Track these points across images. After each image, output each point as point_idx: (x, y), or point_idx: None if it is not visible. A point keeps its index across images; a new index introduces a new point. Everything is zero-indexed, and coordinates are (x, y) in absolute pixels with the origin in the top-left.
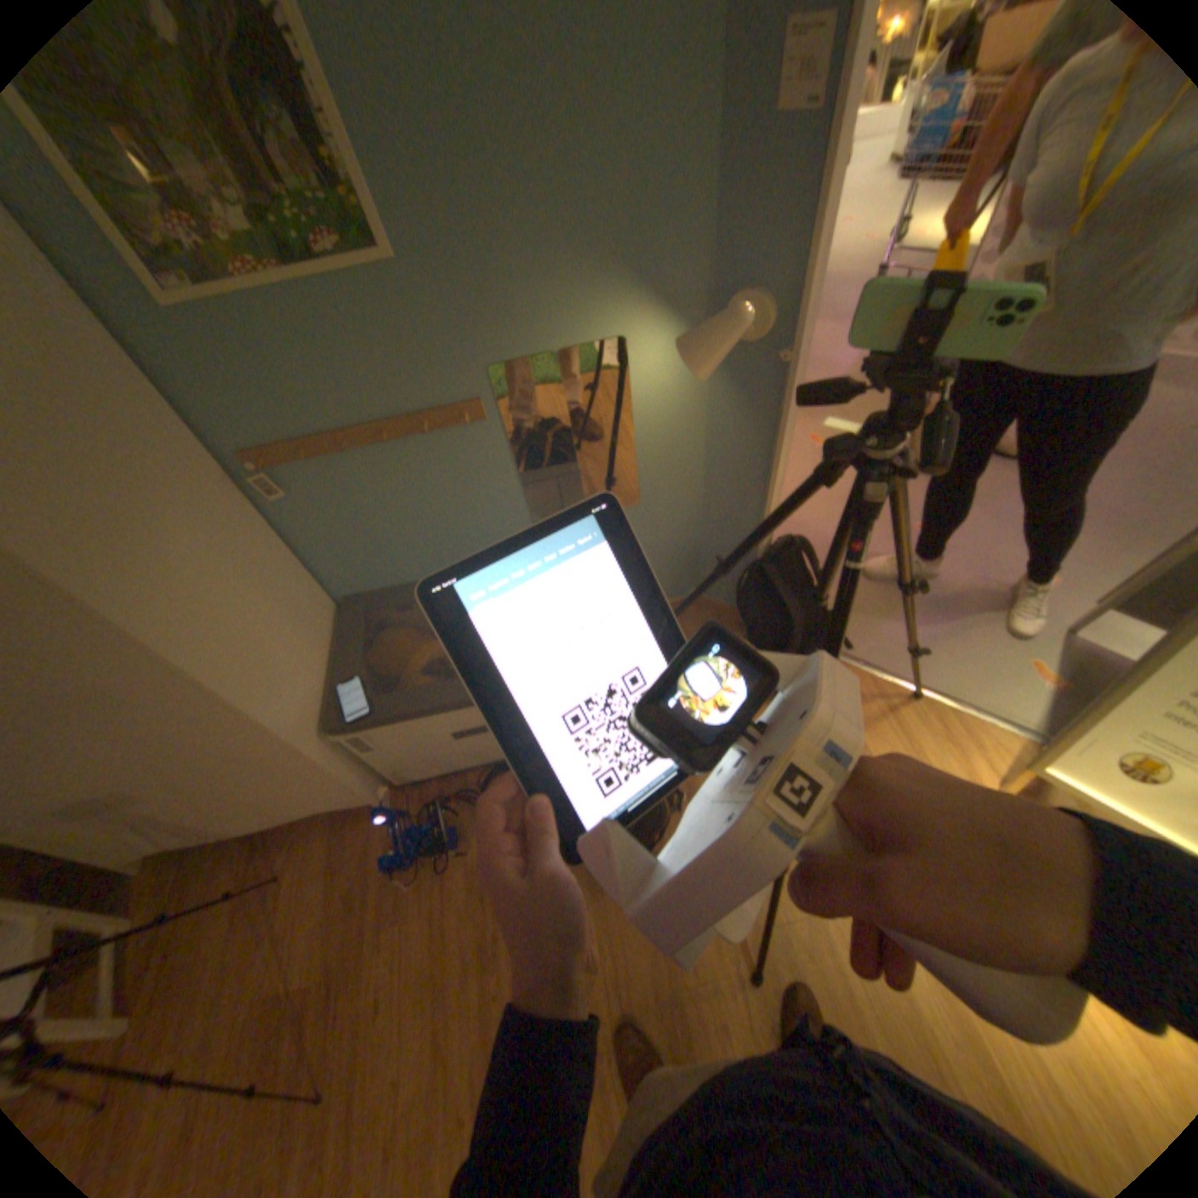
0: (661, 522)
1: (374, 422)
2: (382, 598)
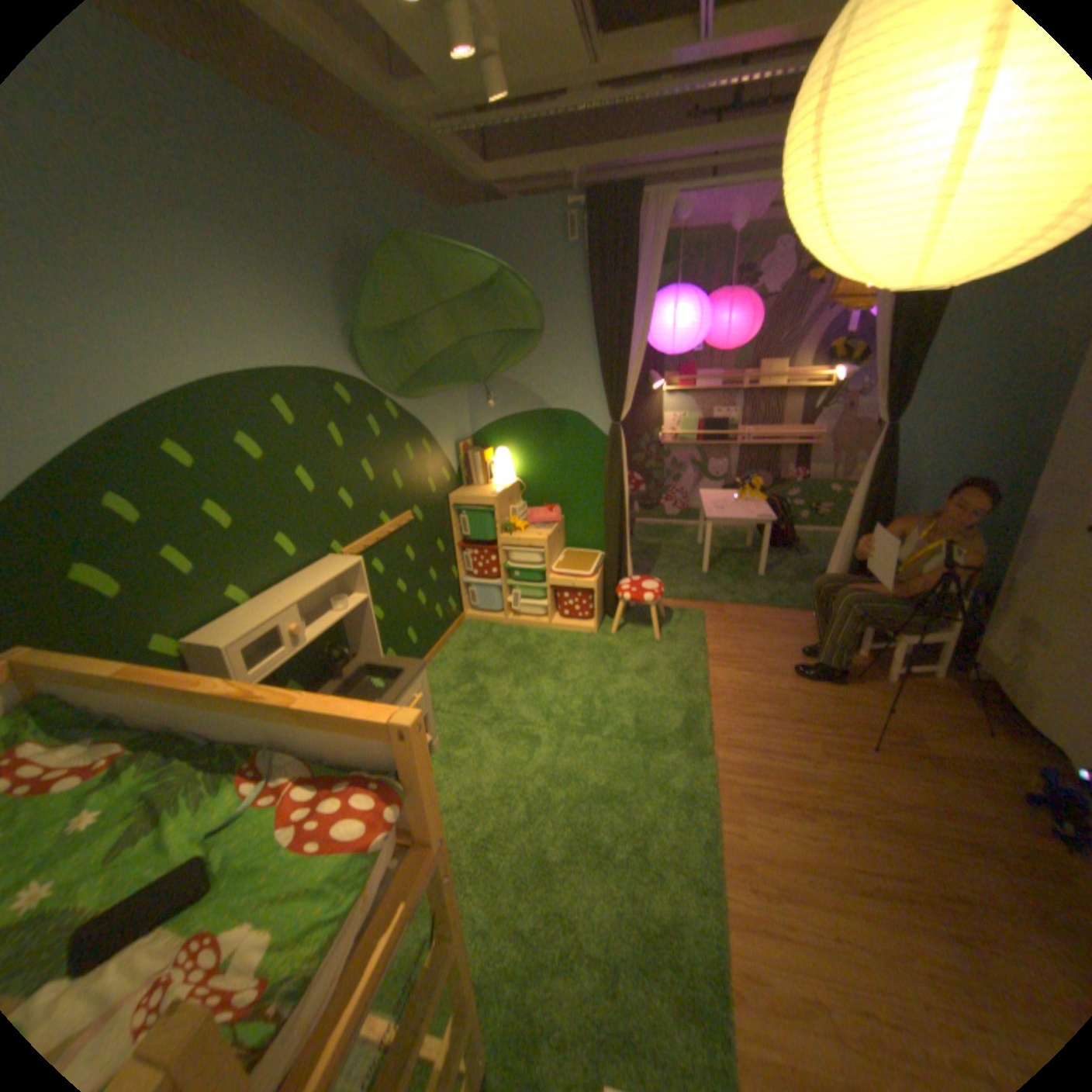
0: None
1: None
2: None
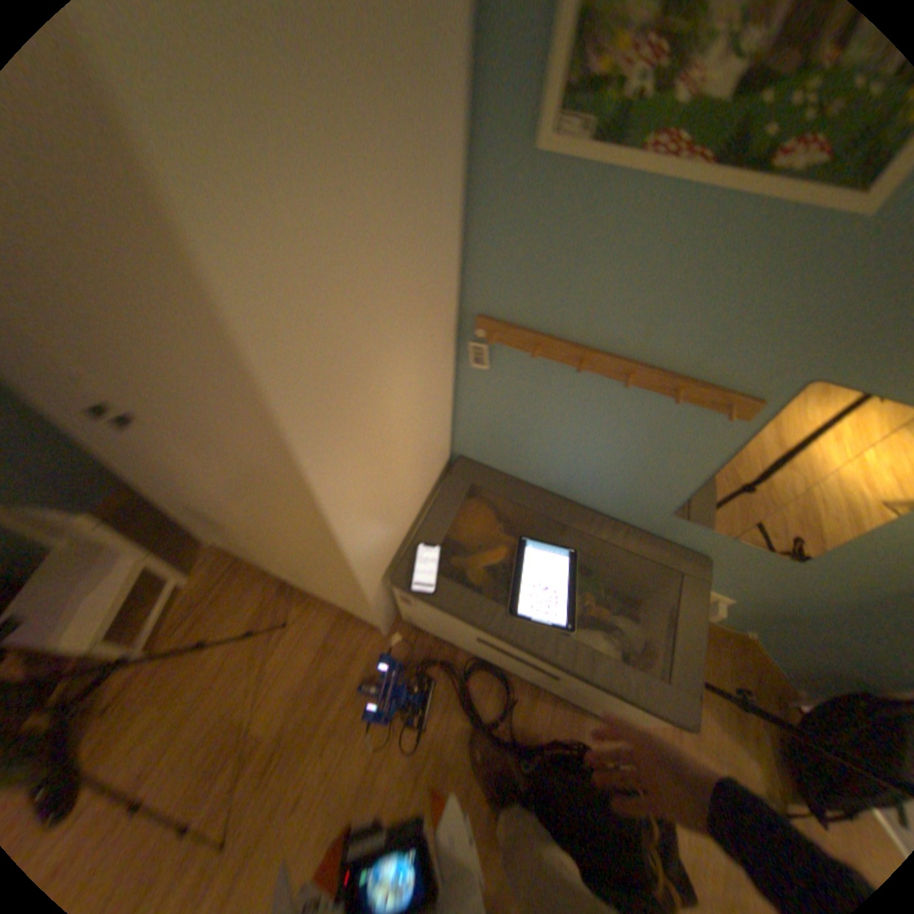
0: (804, 586)
1: (631, 360)
2: (492, 478)
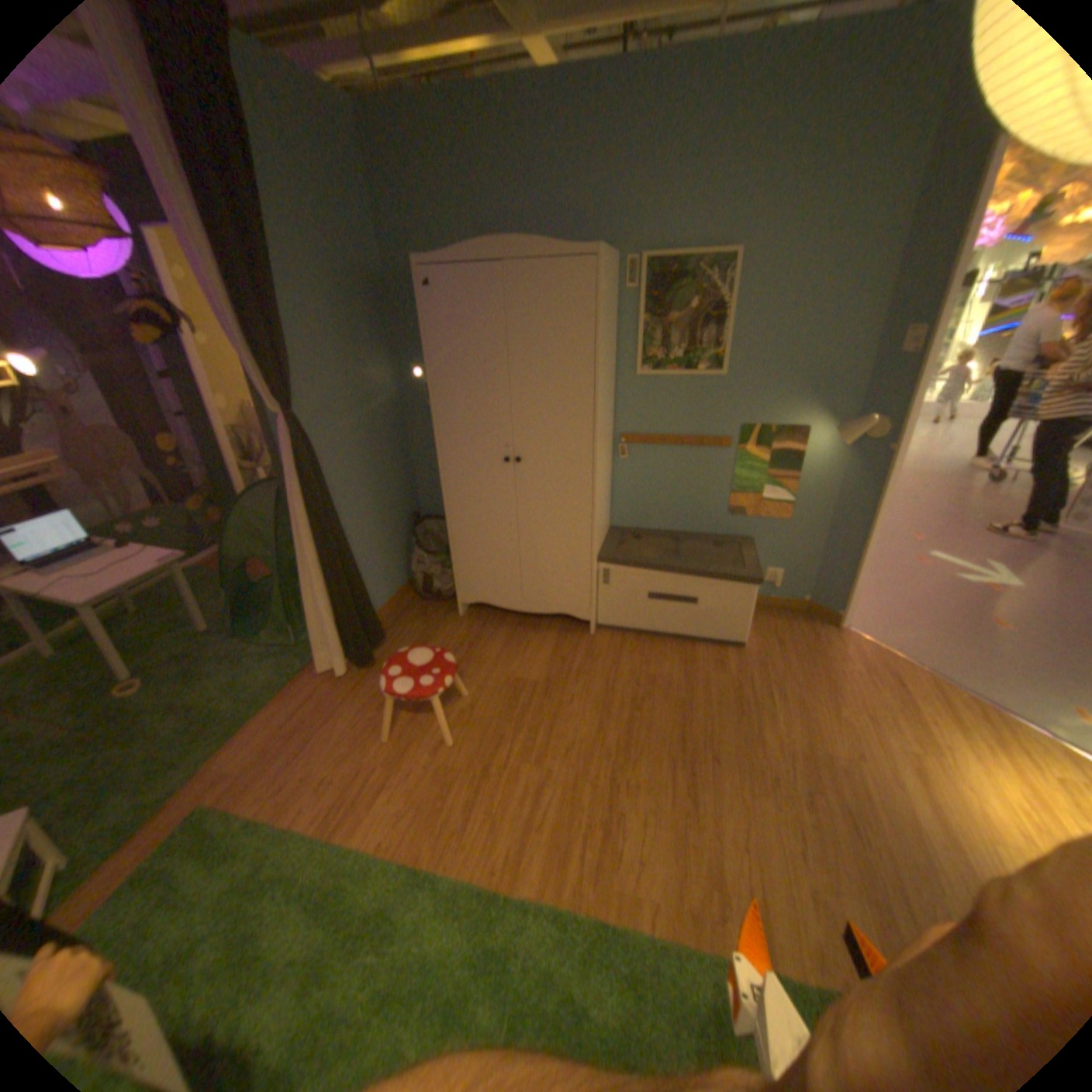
0: (799, 534)
1: (680, 435)
2: (633, 526)
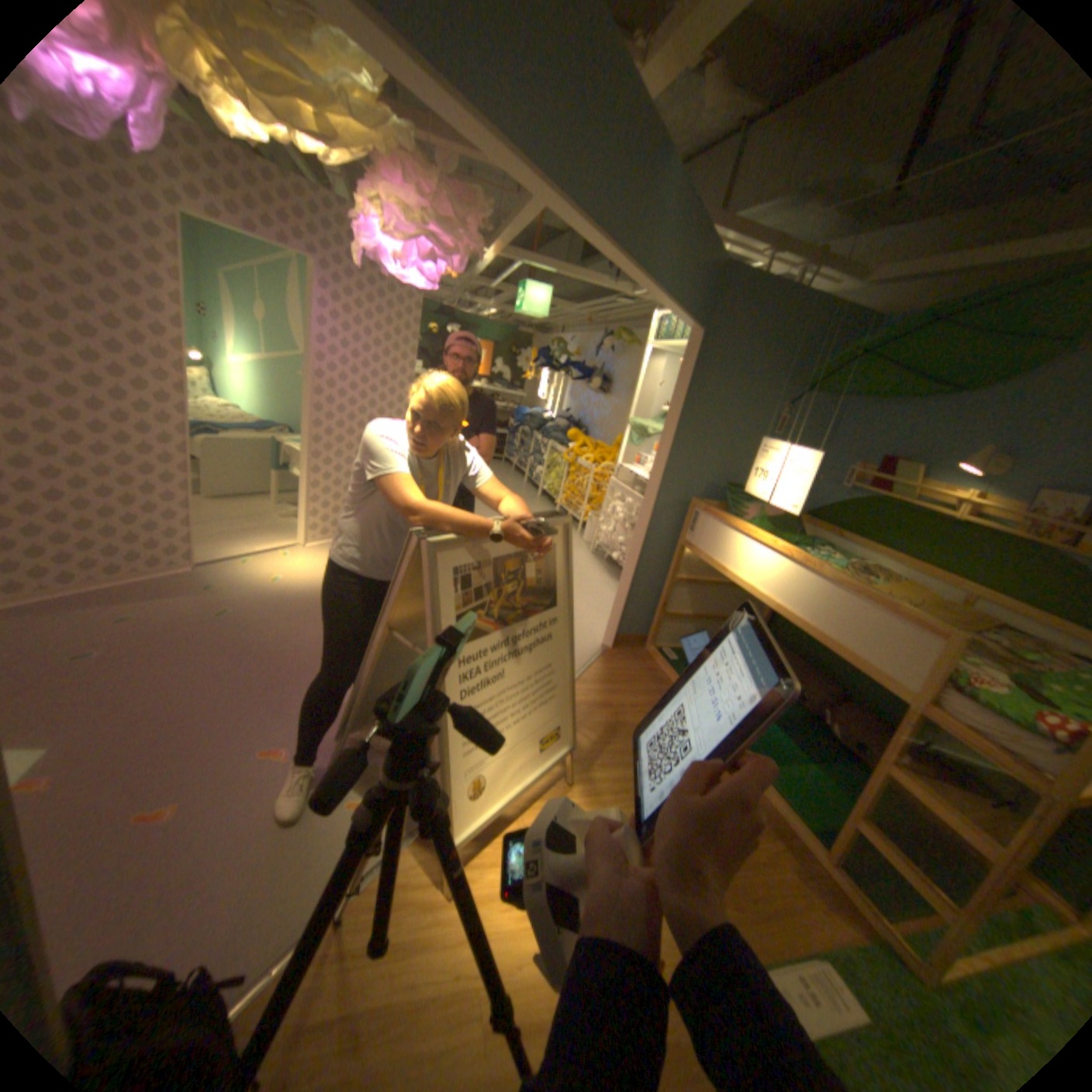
0: None
1: None
2: None
